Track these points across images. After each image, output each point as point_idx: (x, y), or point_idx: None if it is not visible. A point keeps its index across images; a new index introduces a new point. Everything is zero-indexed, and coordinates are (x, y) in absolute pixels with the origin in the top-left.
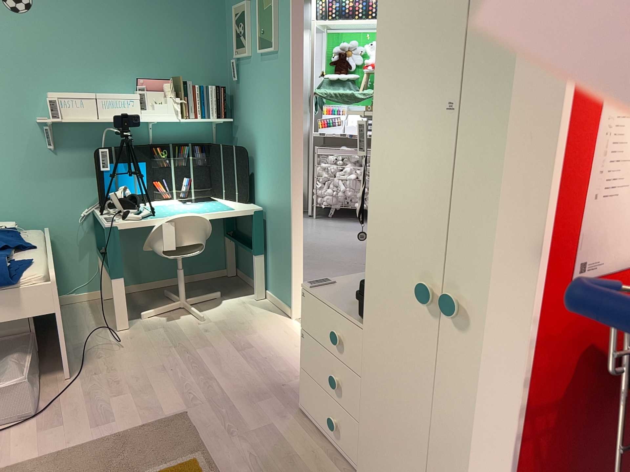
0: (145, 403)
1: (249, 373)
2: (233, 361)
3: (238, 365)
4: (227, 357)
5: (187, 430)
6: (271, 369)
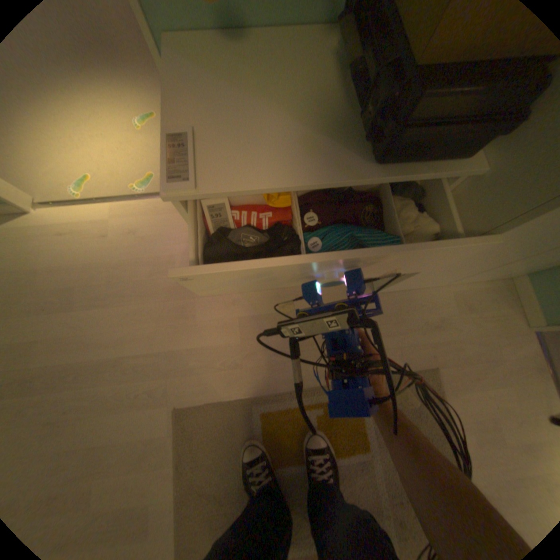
0: (126, 458)
1: (128, 310)
2: (89, 322)
3: (102, 318)
4: (76, 326)
5: (207, 412)
6: (136, 282)
